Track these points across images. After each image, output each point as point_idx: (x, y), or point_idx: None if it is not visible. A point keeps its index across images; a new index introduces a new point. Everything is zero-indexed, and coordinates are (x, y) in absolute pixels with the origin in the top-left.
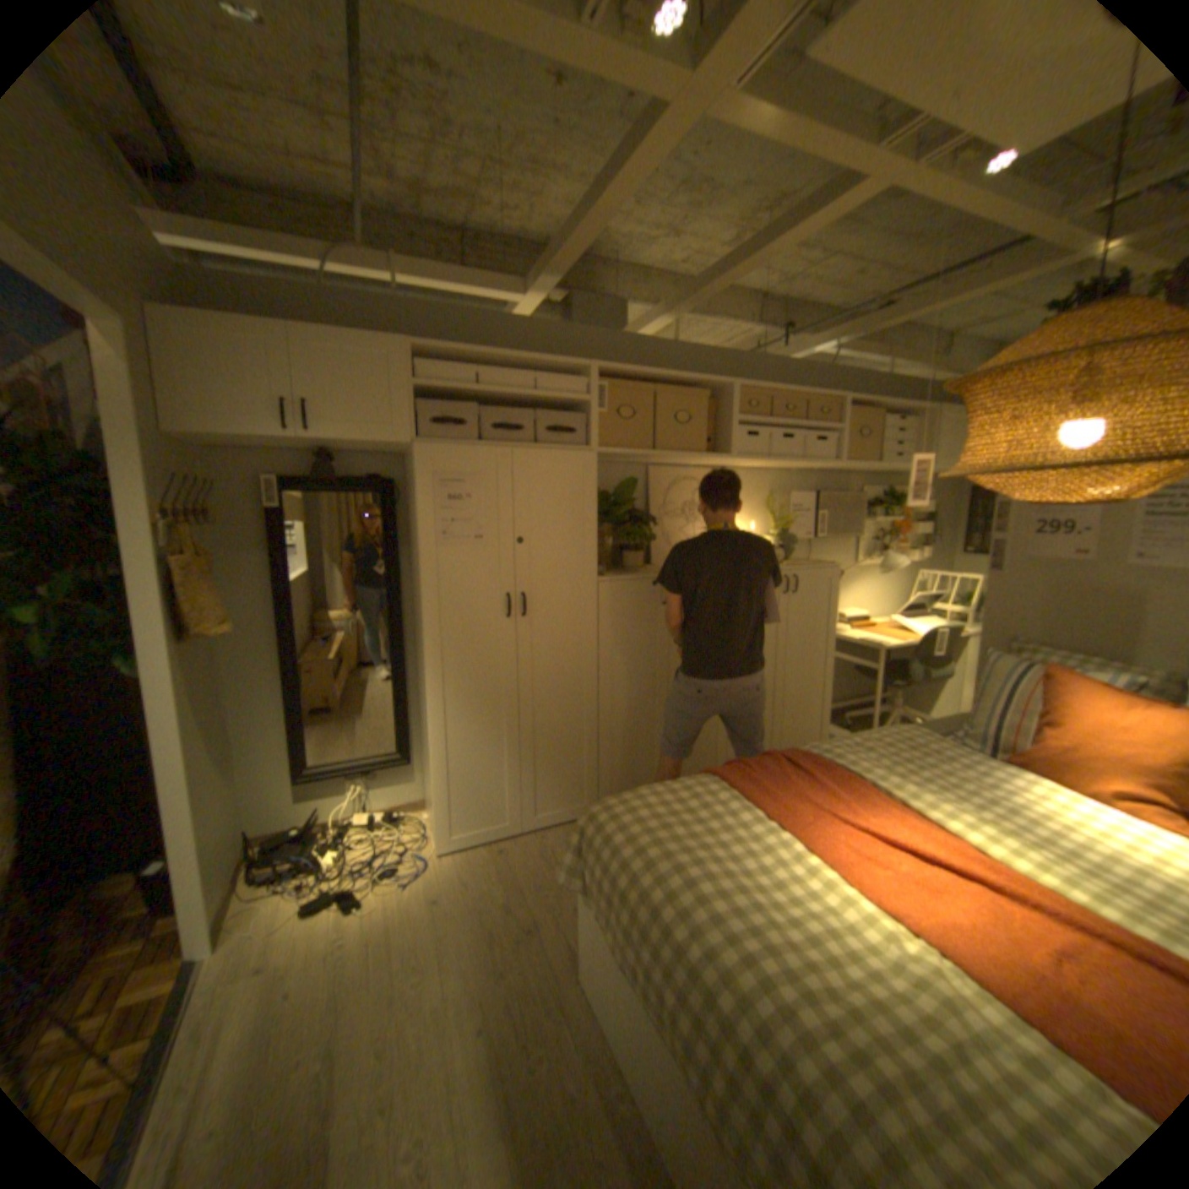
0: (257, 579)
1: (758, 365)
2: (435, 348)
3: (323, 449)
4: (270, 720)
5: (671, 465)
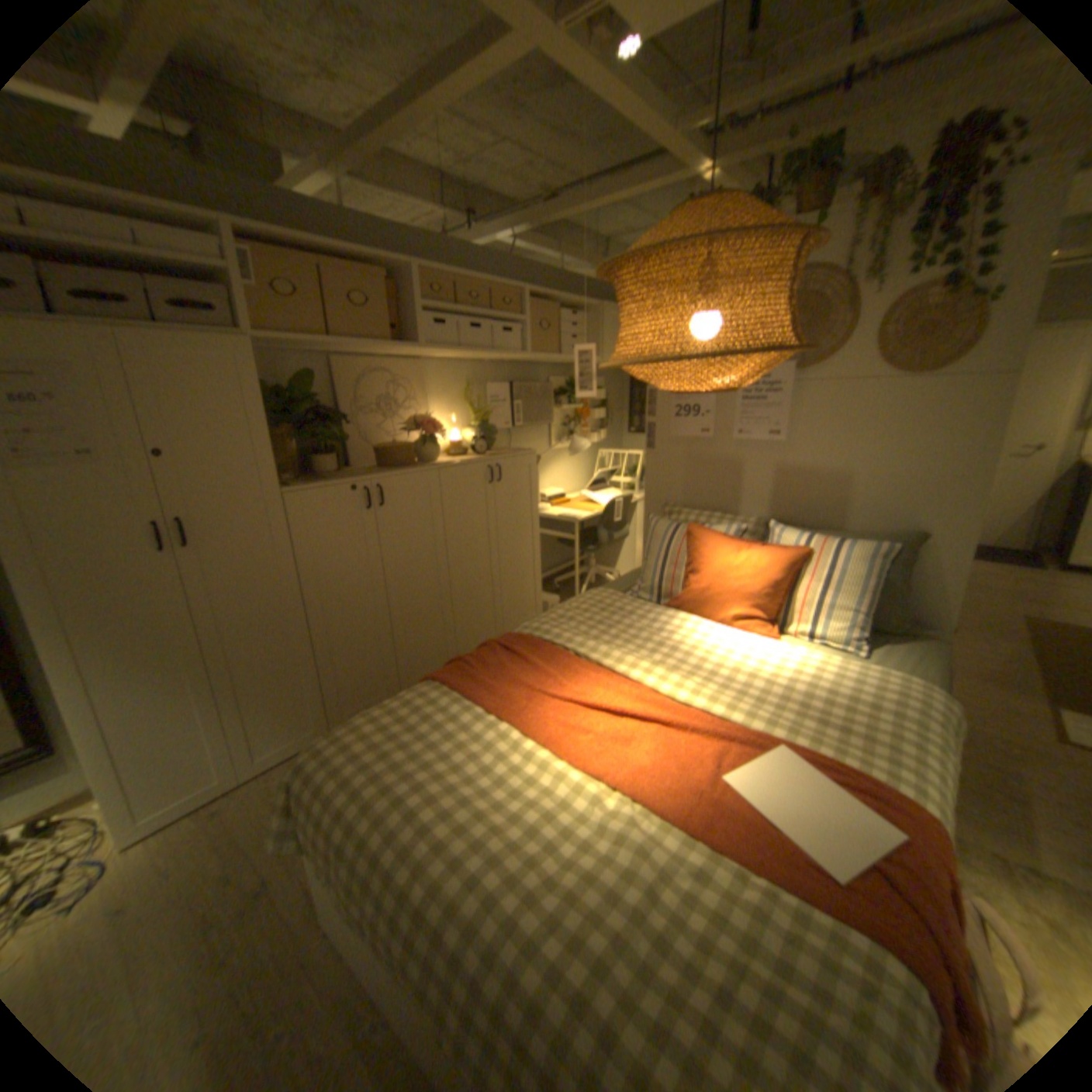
0: None
1: (438, 245)
2: None
3: None
4: None
5: (357, 353)
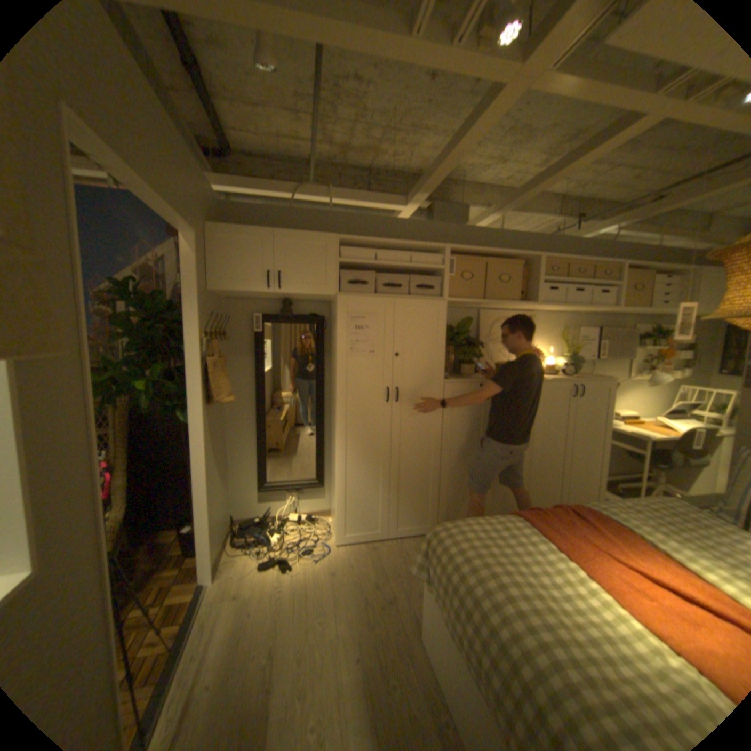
0: (247, 372)
1: (558, 243)
2: (352, 240)
3: (286, 299)
4: (248, 453)
5: (495, 309)
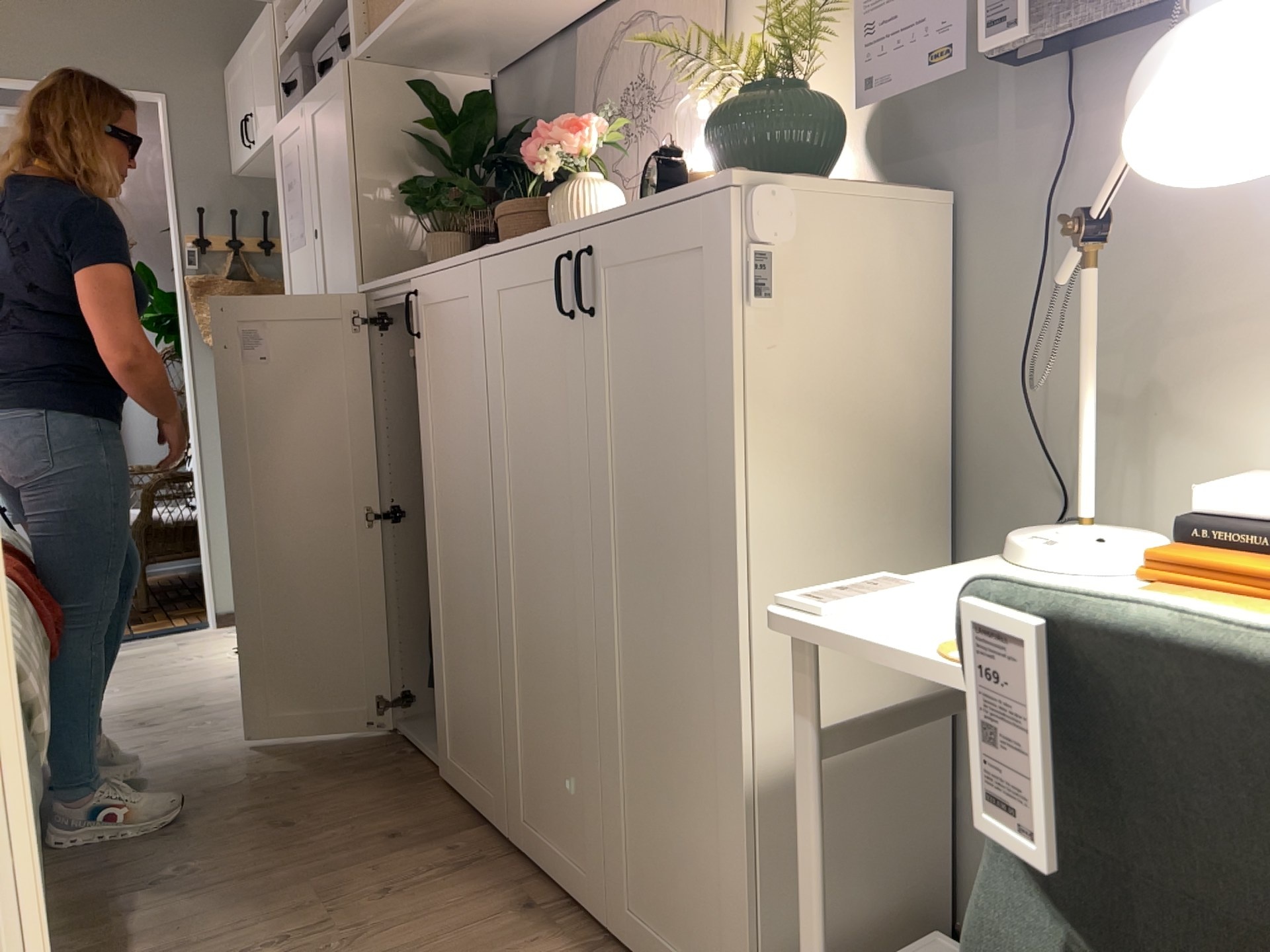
0: None
1: None
2: None
3: None
4: None
5: (618, 0)
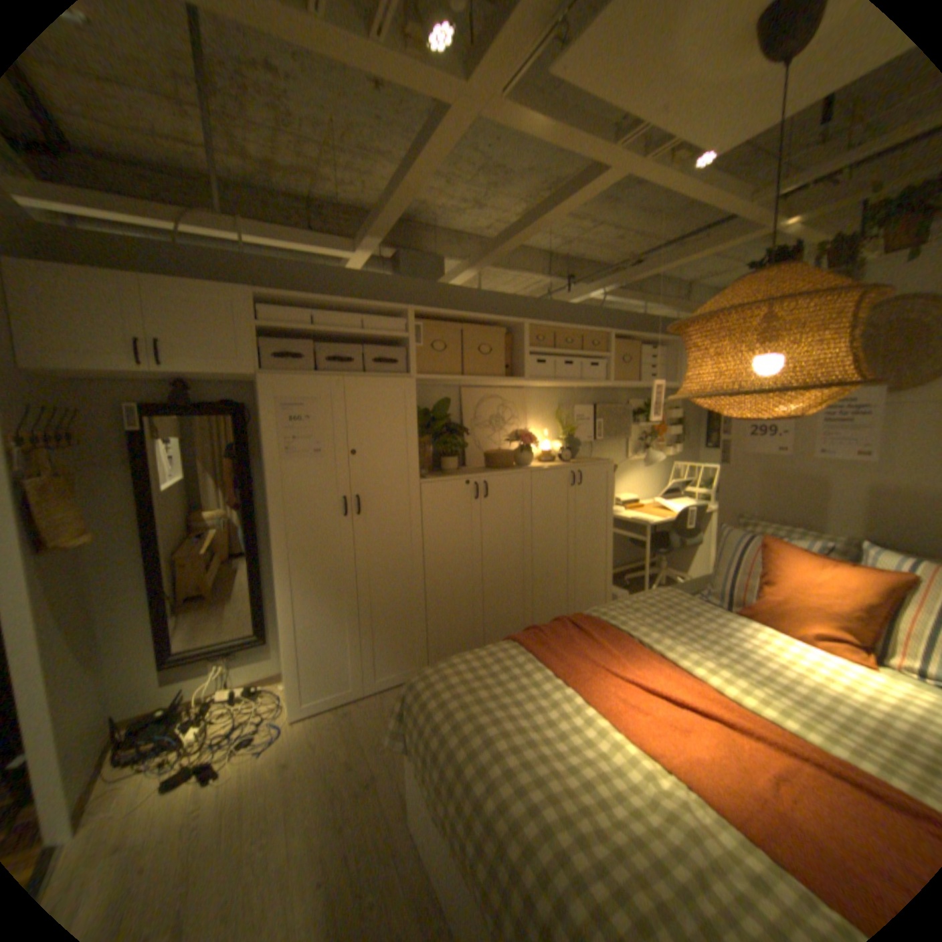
0: (120, 492)
1: (544, 308)
2: (274, 295)
3: (179, 380)
4: (135, 615)
5: (479, 387)
